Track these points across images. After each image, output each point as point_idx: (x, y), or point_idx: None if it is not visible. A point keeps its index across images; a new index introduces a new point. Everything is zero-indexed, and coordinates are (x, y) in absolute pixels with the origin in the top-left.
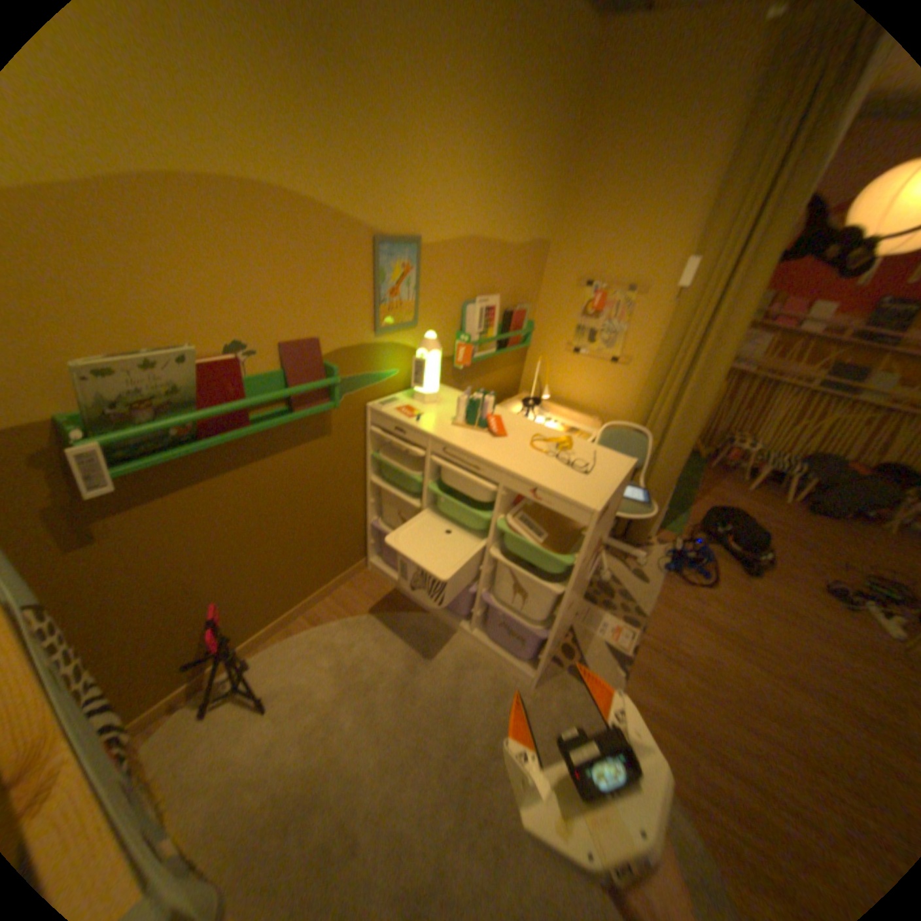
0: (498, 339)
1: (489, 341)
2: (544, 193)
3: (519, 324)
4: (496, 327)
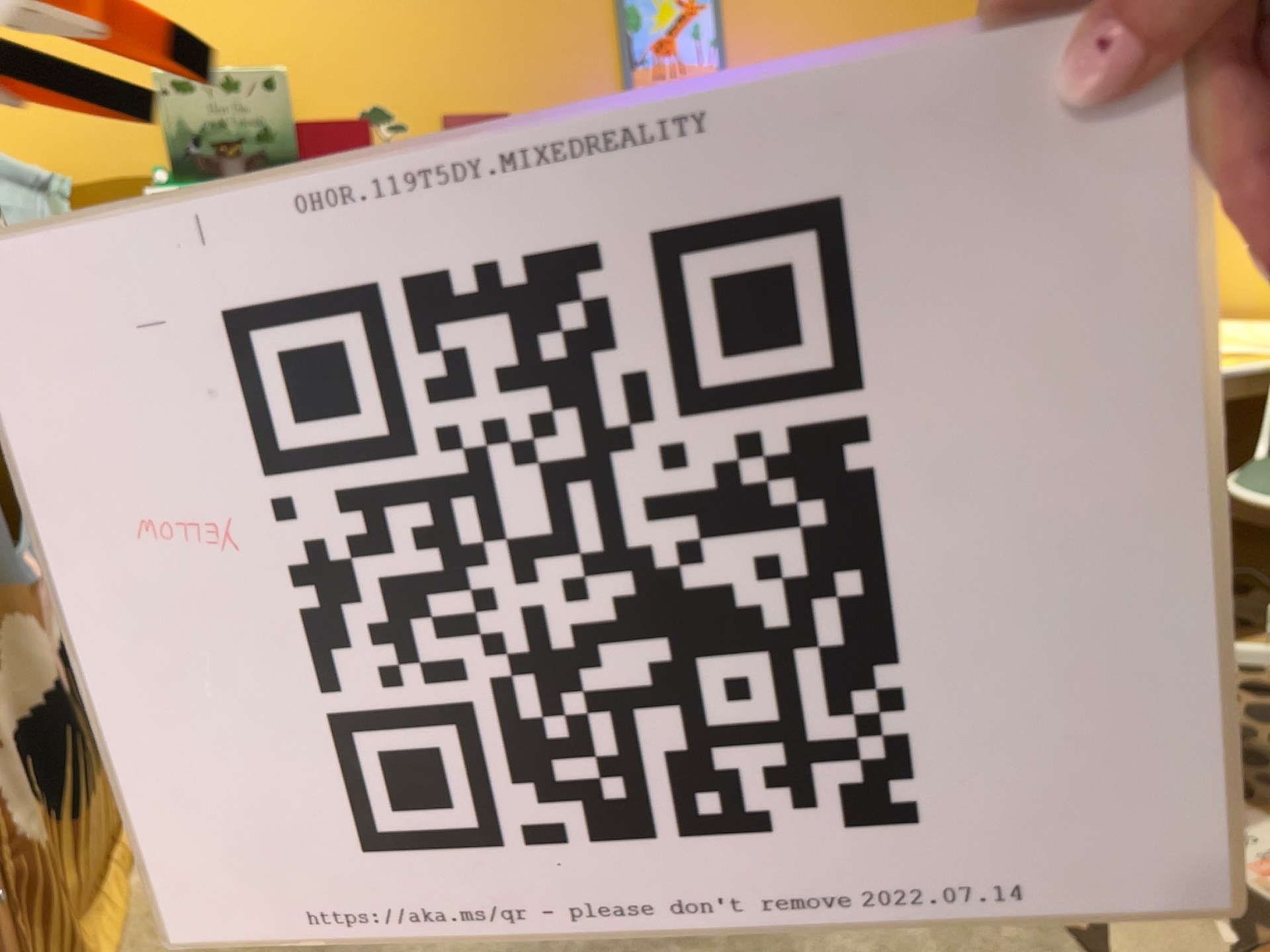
0: None
1: None
2: None
3: None
4: None
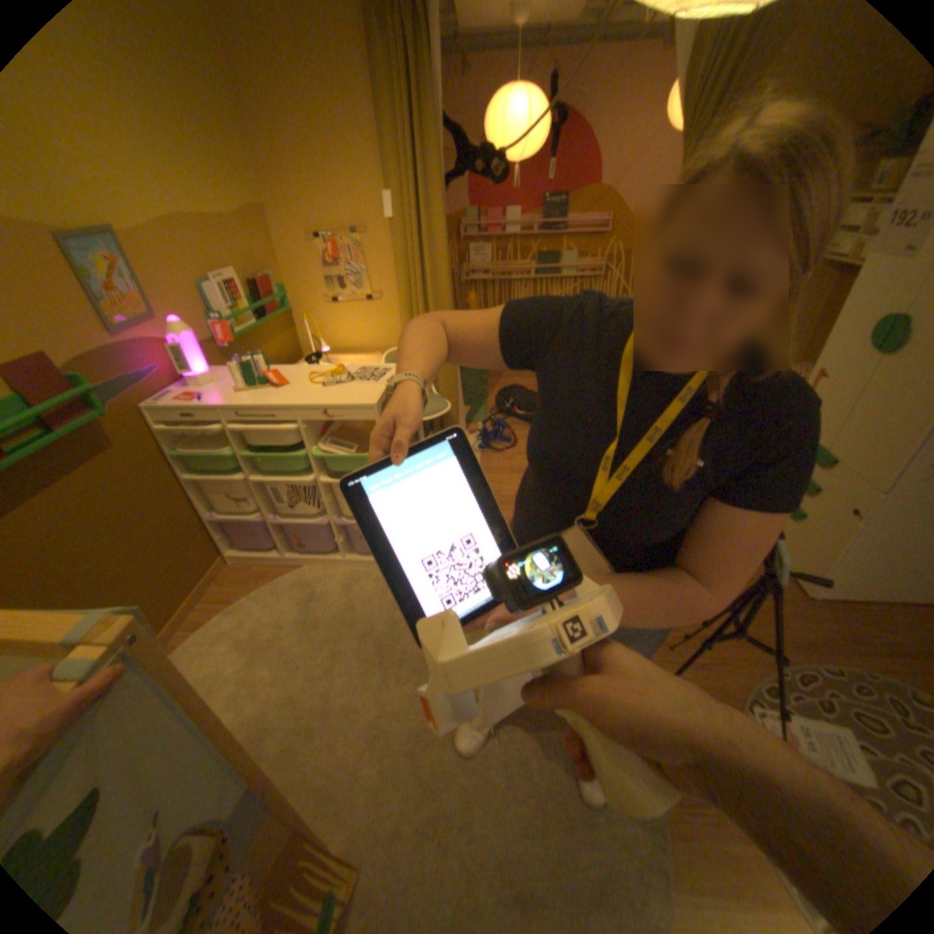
0: (252, 309)
1: (244, 312)
2: (229, 156)
3: (269, 290)
4: (244, 298)
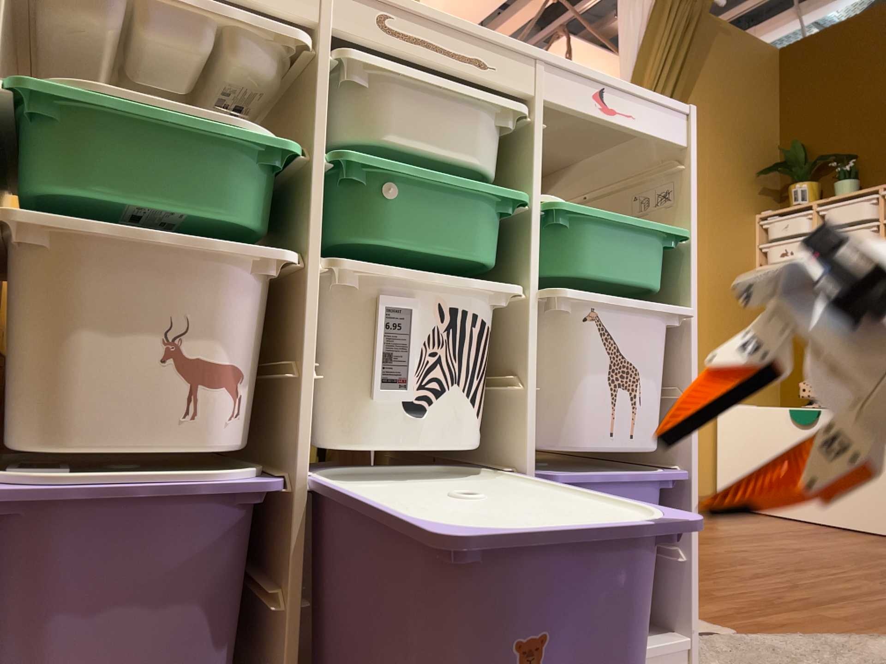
0: None
1: None
2: None
3: None
4: None
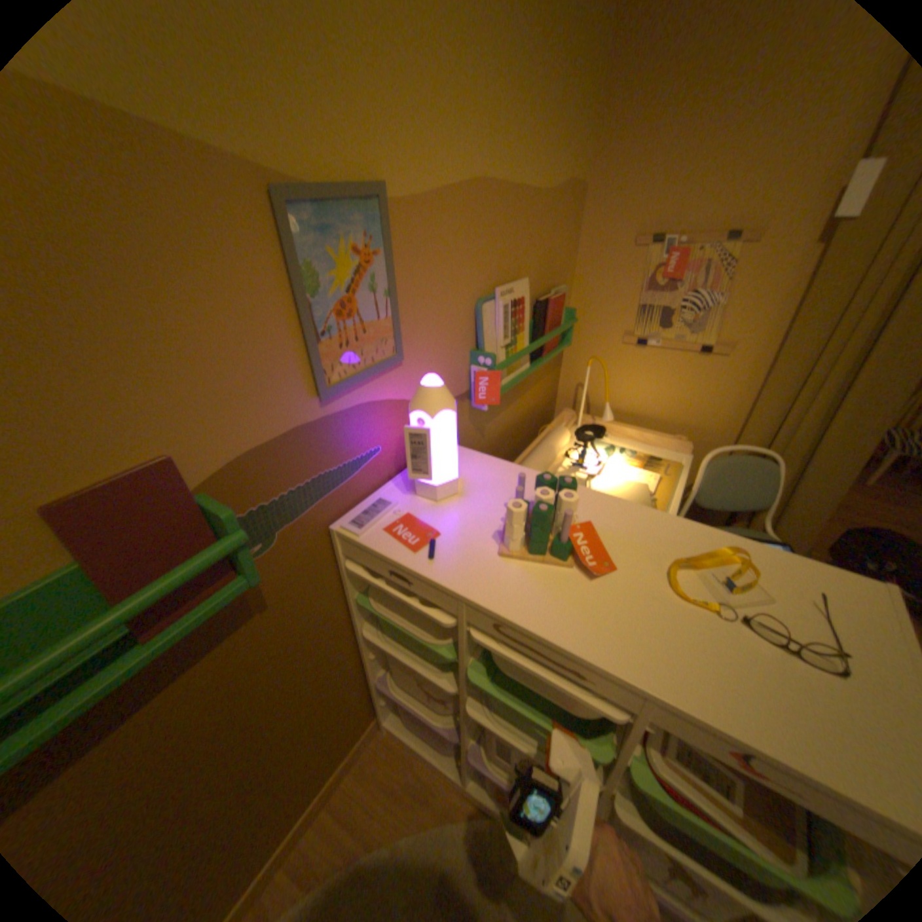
0: (536, 347)
1: (525, 354)
2: (582, 92)
3: (559, 316)
4: (529, 327)
